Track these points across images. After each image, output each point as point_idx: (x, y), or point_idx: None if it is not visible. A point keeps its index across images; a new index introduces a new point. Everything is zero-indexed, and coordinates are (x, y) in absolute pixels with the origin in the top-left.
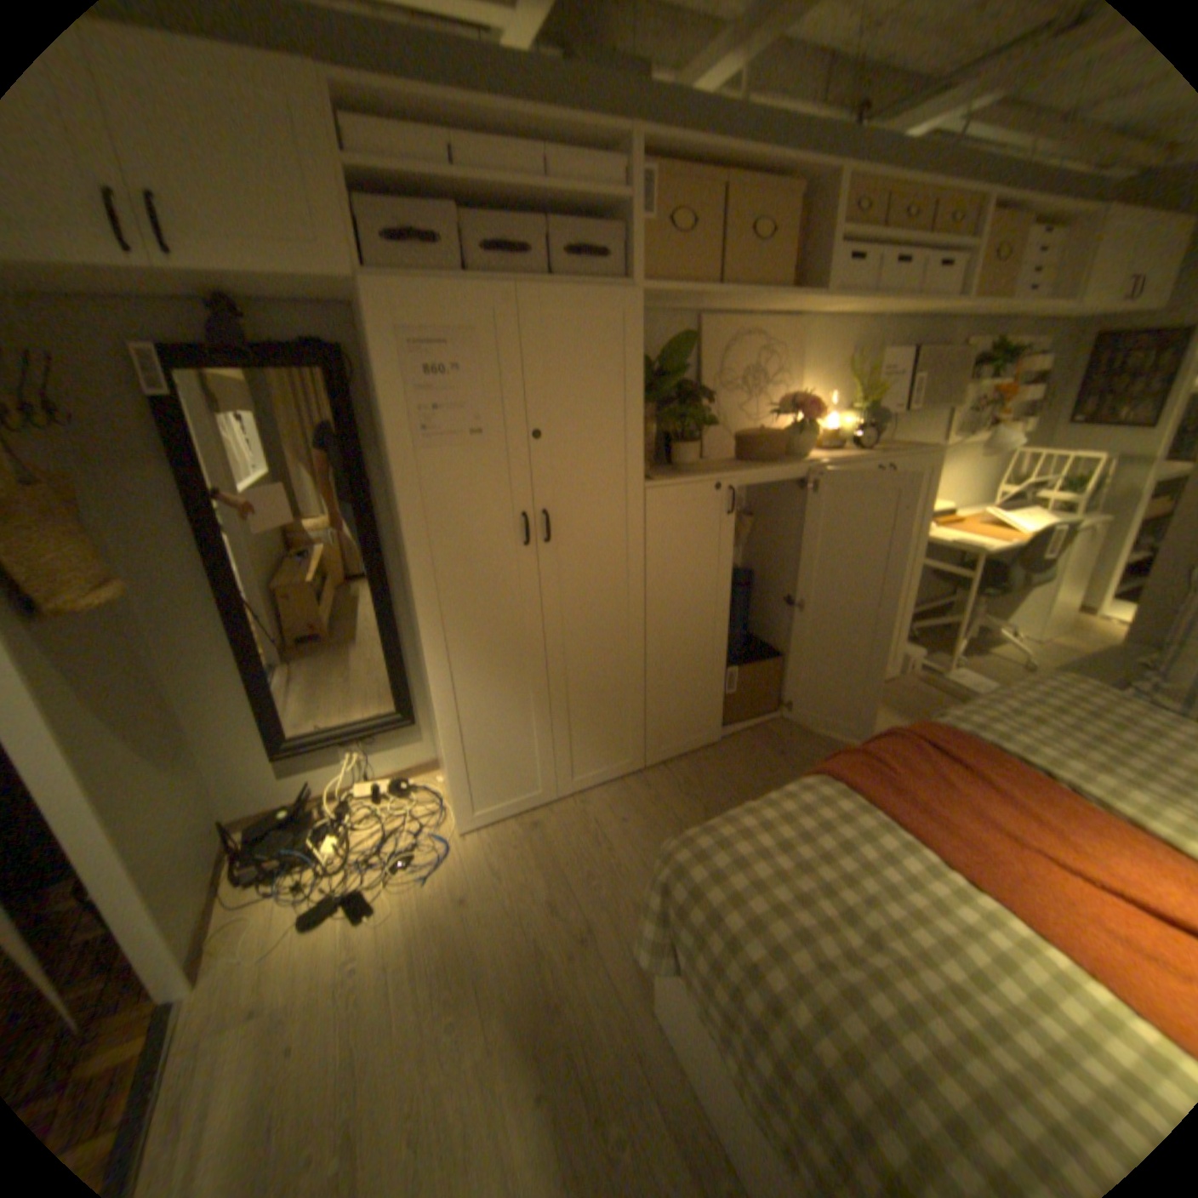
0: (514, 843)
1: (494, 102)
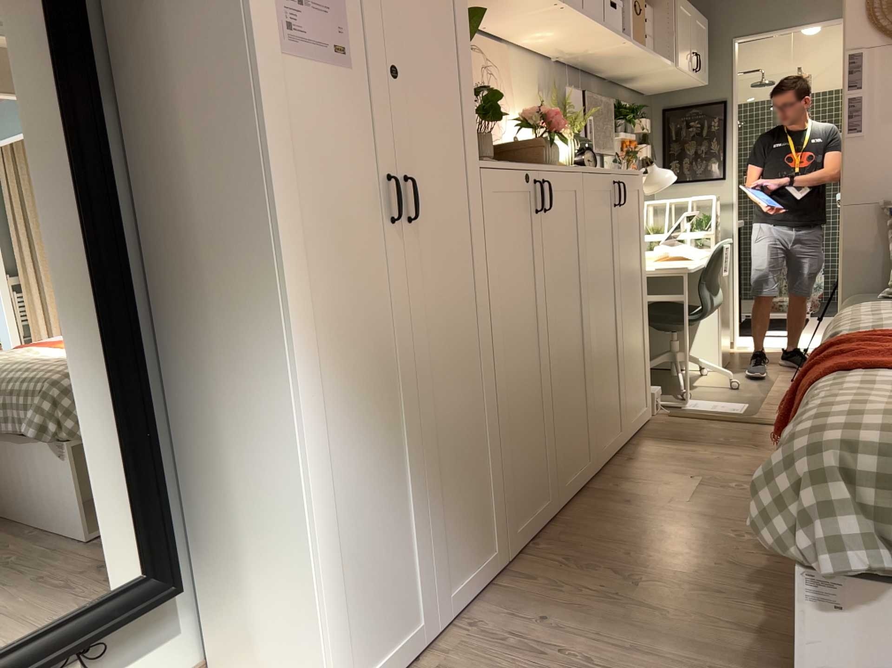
0: None
1: None
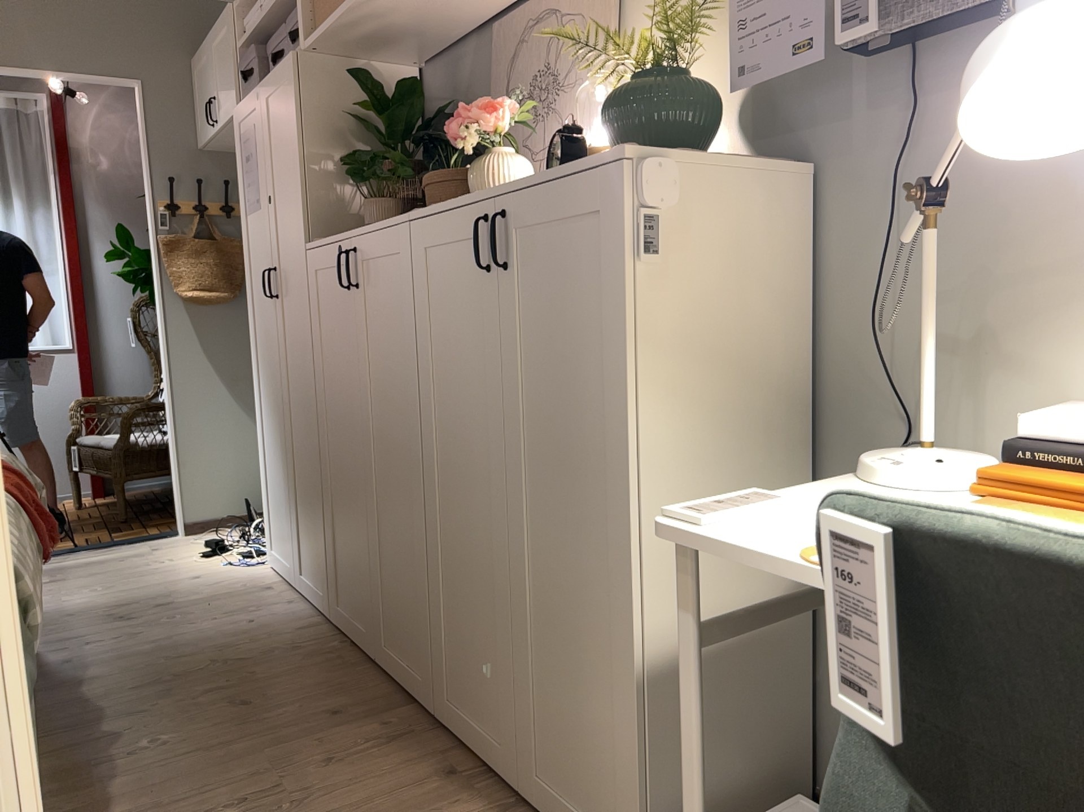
0: (246, 584)
1: None
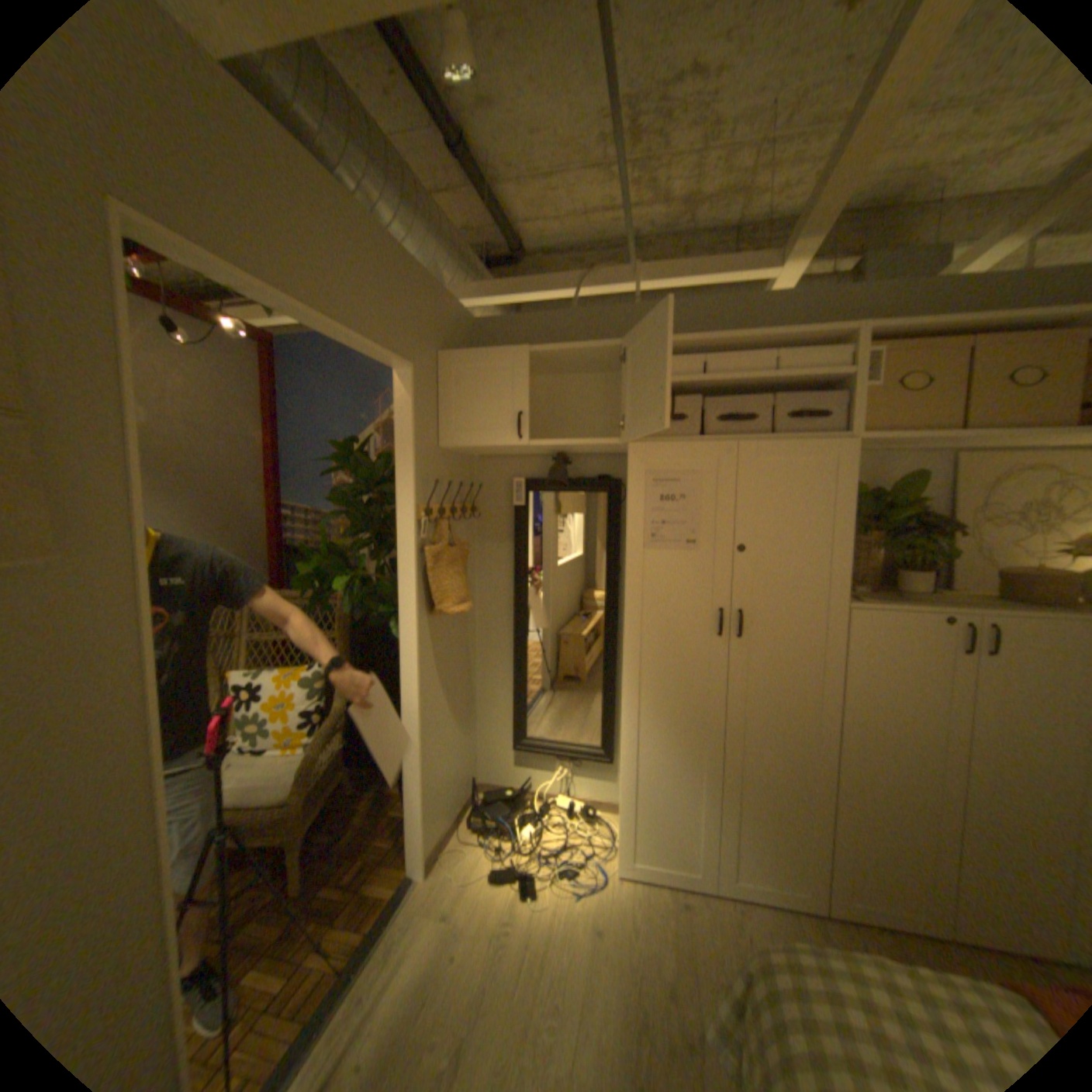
0: (661, 916)
1: (739, 335)
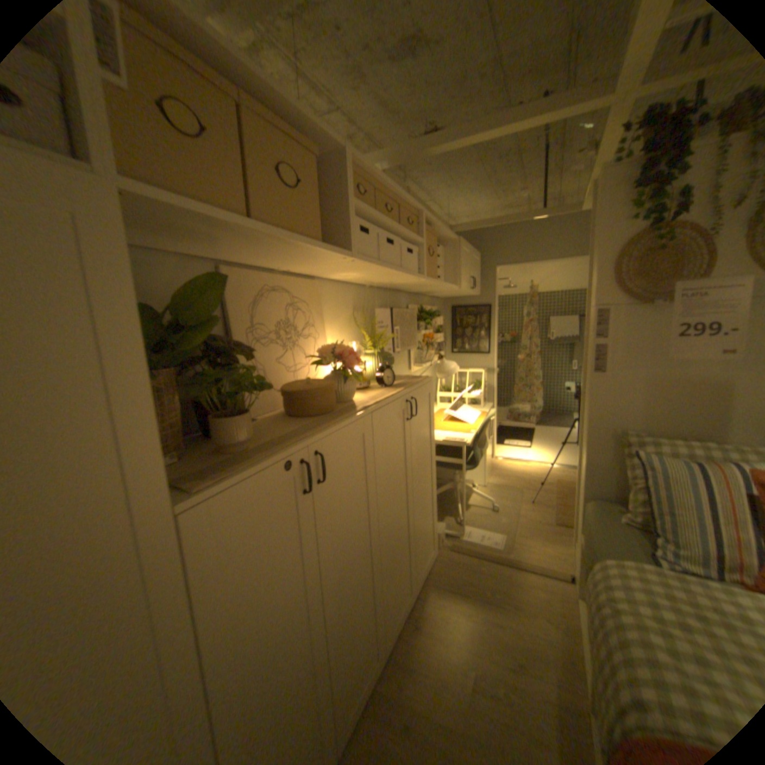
0: None
1: None
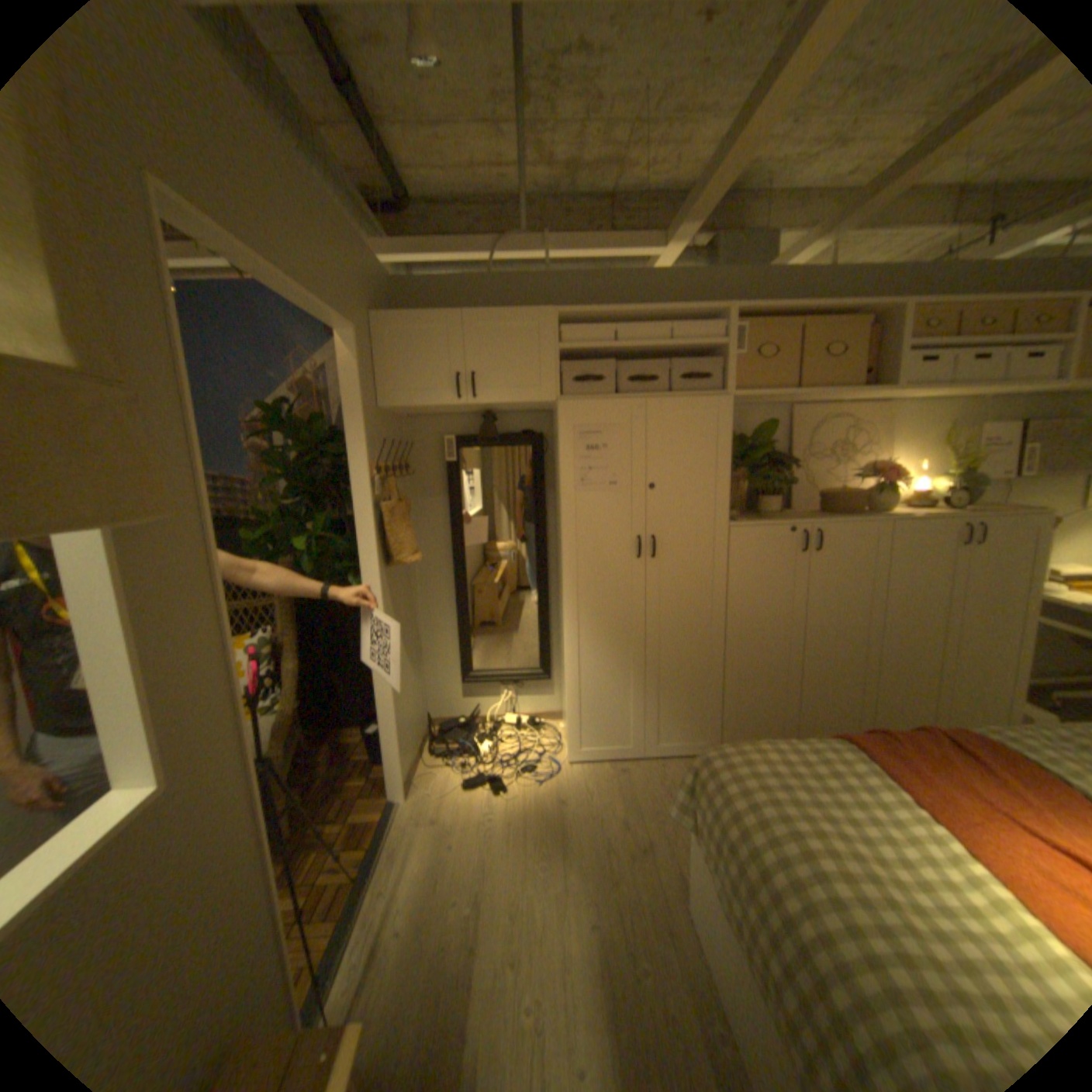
0: (606, 780)
1: (643, 308)
